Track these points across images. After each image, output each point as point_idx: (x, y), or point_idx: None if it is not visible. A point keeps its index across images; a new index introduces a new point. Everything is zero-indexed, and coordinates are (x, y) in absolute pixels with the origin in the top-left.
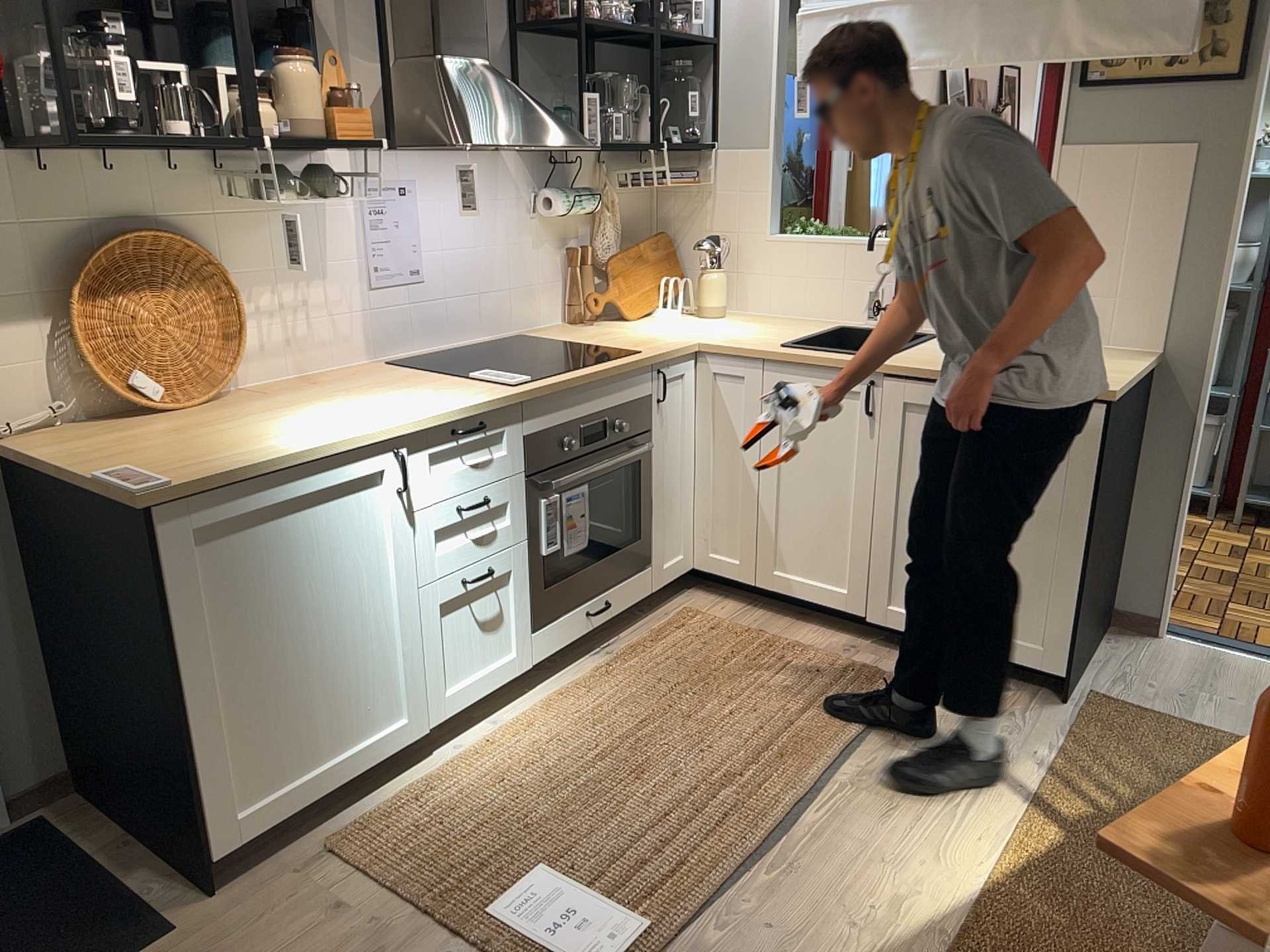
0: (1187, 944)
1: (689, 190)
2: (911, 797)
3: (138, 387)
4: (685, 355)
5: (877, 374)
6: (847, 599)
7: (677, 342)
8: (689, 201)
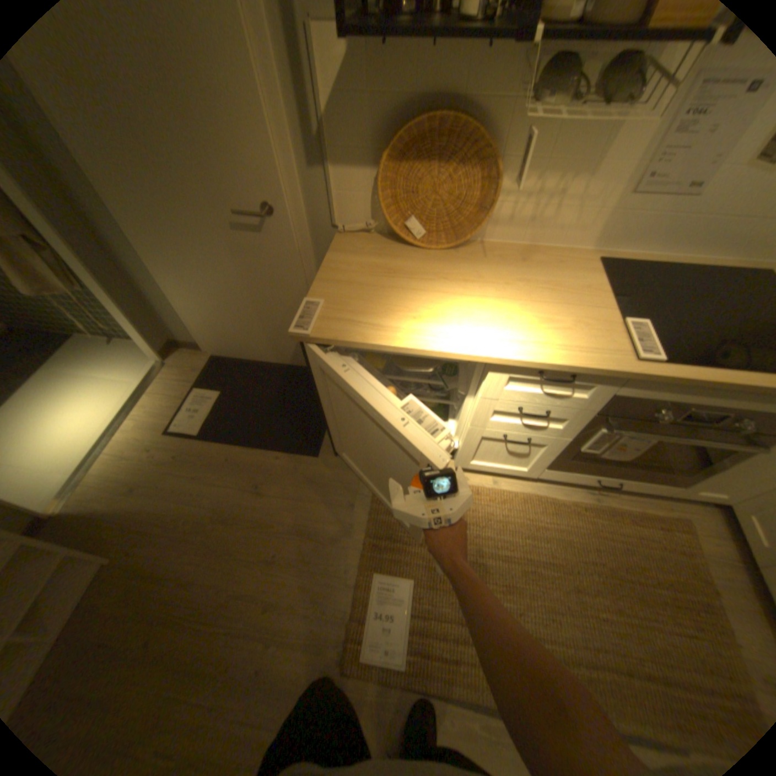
0: None
1: None
2: None
3: (409, 225)
4: None
5: None
6: None
7: None
8: None
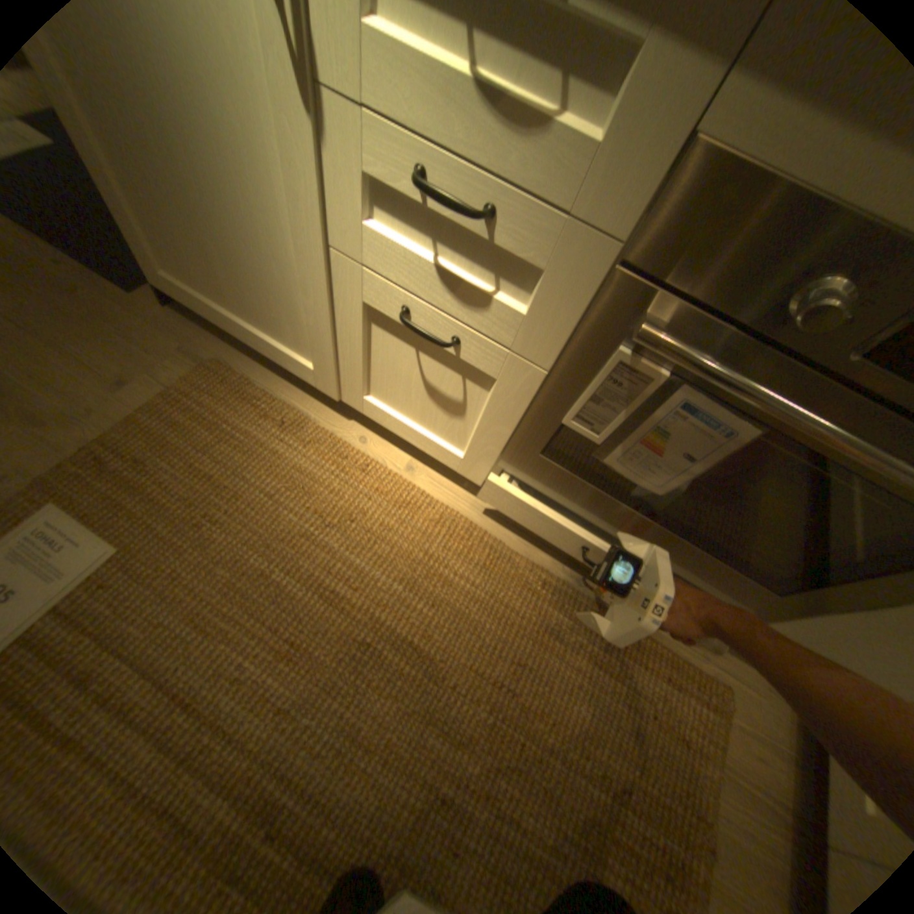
0: None
1: None
2: None
3: None
4: None
5: None
6: None
7: None
8: None
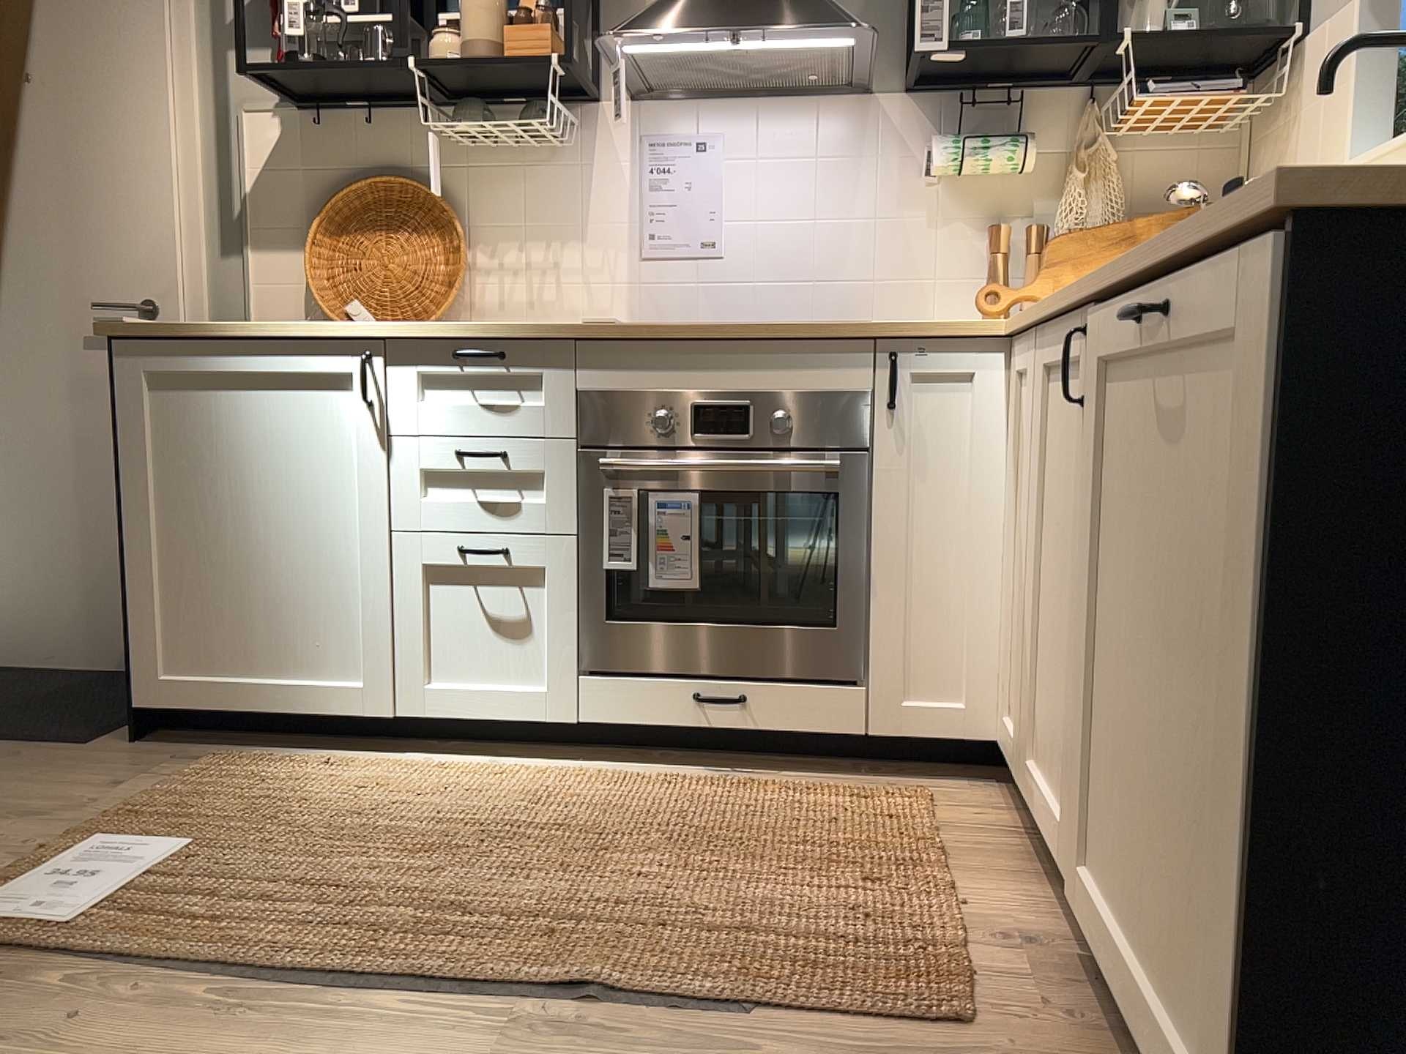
0: None
1: (1270, 129)
2: None
3: (349, 314)
4: (969, 341)
5: (1095, 312)
6: (1067, 840)
7: (976, 324)
8: (1269, 149)
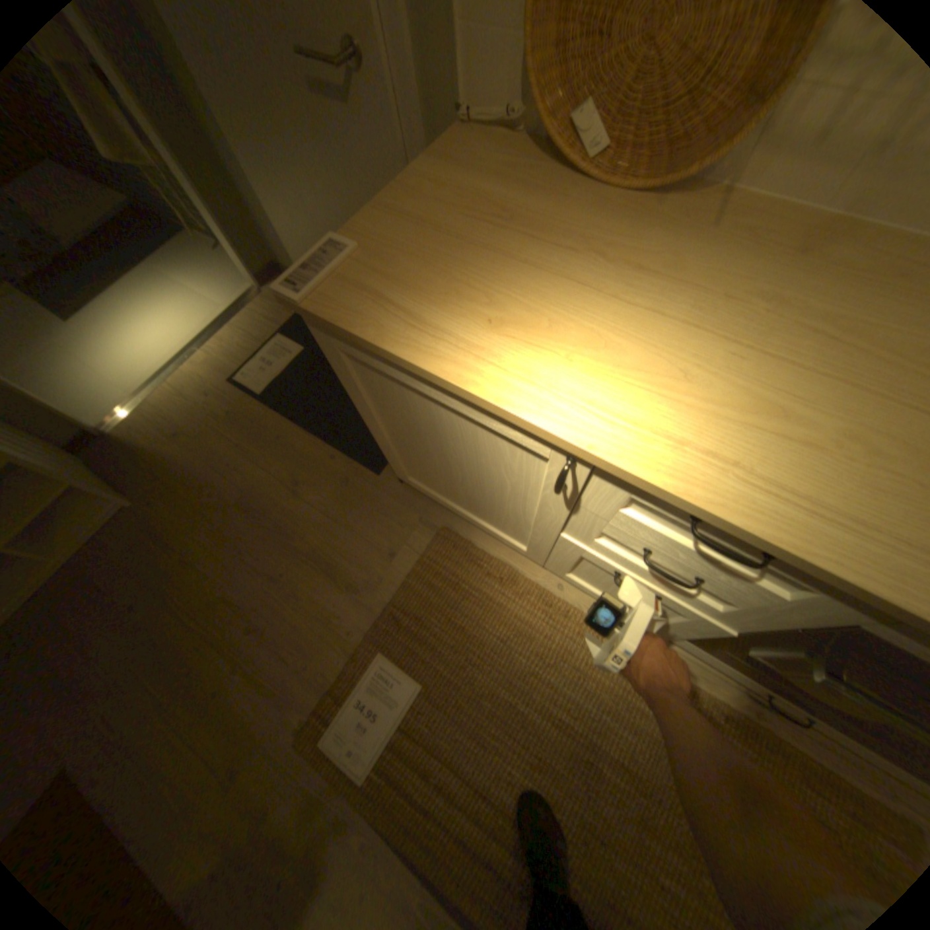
0: None
1: None
2: None
3: (582, 120)
4: None
5: None
6: None
7: None
8: None
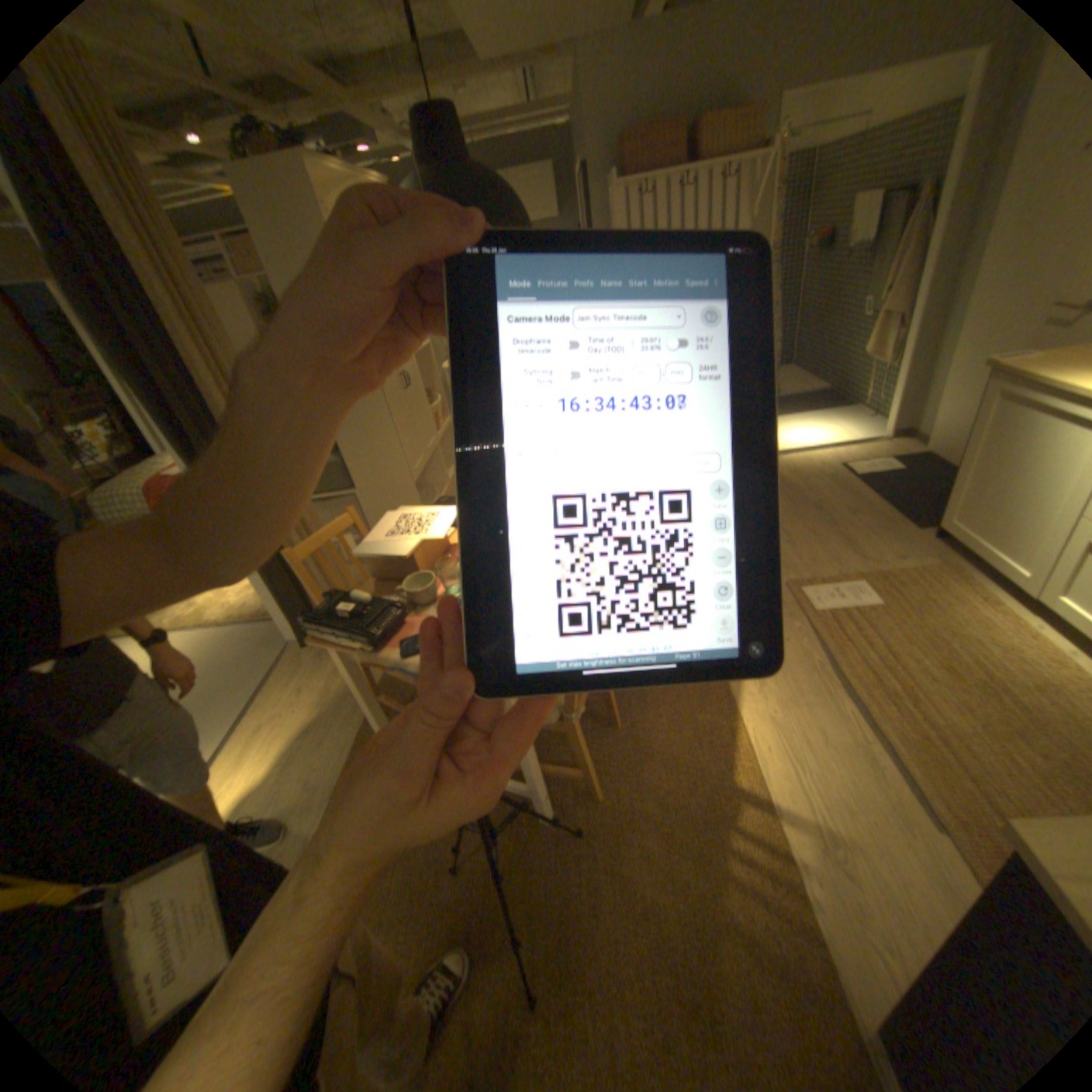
0: (647, 738)
1: None
2: (830, 760)
3: None
4: None
5: None
6: None
7: None
8: None
